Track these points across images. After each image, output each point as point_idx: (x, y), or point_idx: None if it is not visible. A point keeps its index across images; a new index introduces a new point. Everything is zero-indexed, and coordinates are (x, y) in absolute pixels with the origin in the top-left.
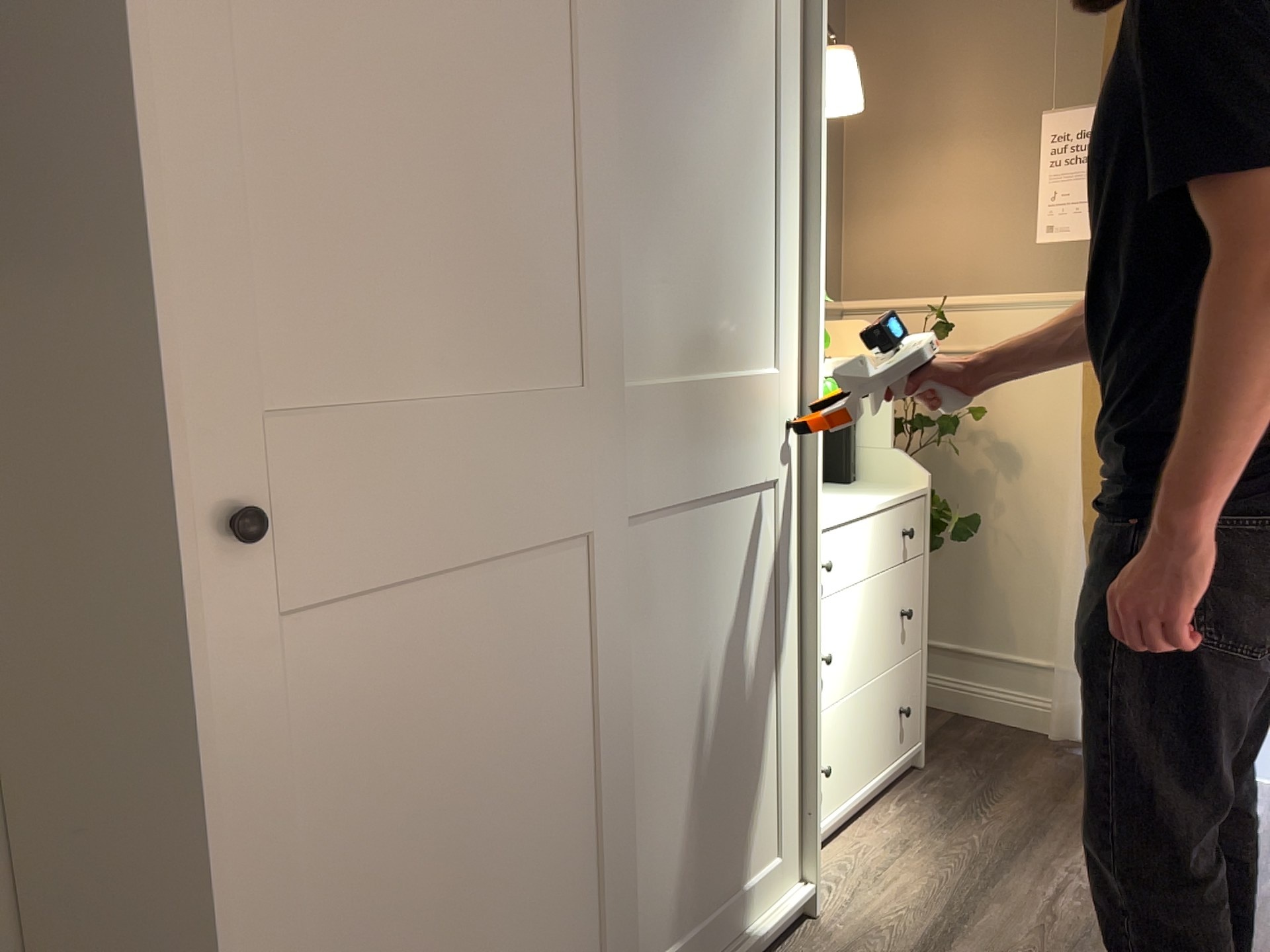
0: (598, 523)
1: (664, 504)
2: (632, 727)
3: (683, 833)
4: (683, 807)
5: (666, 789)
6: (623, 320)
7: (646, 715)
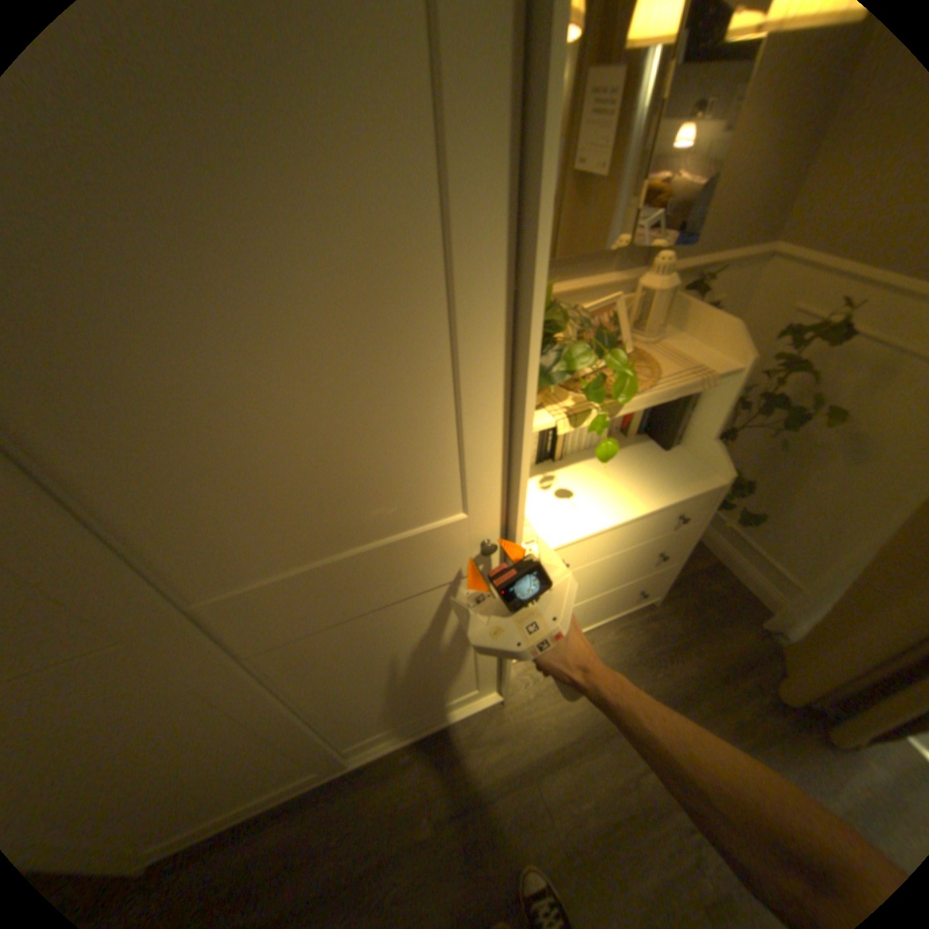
0: (186, 693)
1: (302, 637)
2: (304, 719)
3: (382, 719)
4: (379, 713)
5: (359, 715)
6: (148, 571)
7: (325, 705)
